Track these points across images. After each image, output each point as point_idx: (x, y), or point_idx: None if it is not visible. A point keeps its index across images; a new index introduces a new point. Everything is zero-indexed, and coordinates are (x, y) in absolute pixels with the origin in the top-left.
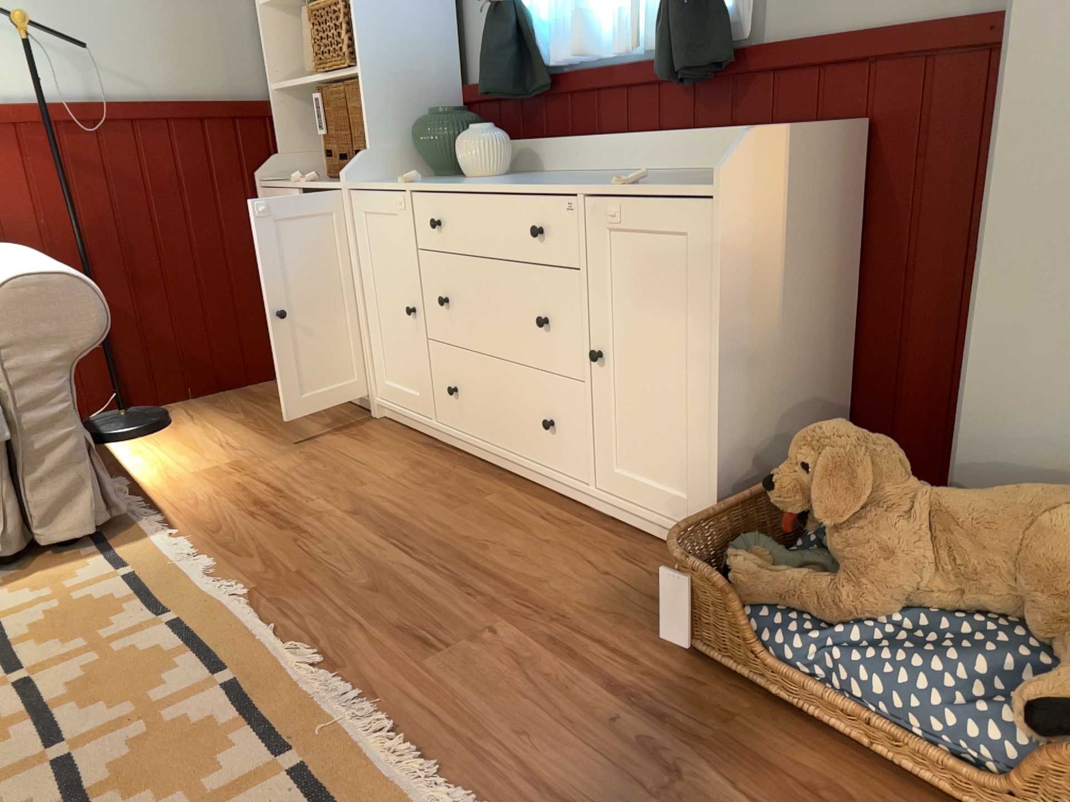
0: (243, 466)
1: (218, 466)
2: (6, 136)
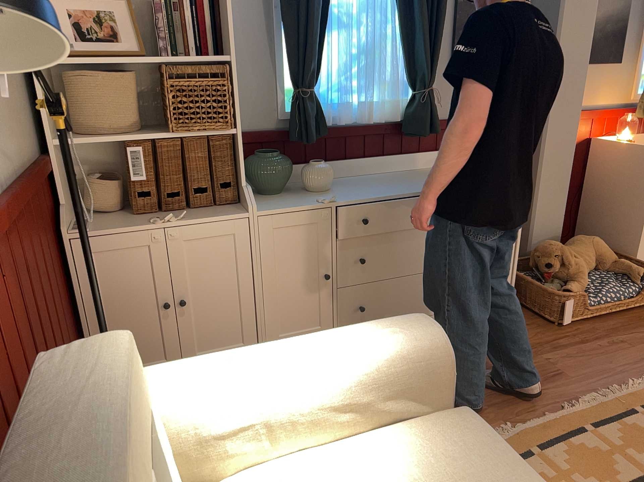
0: None
1: None
2: None
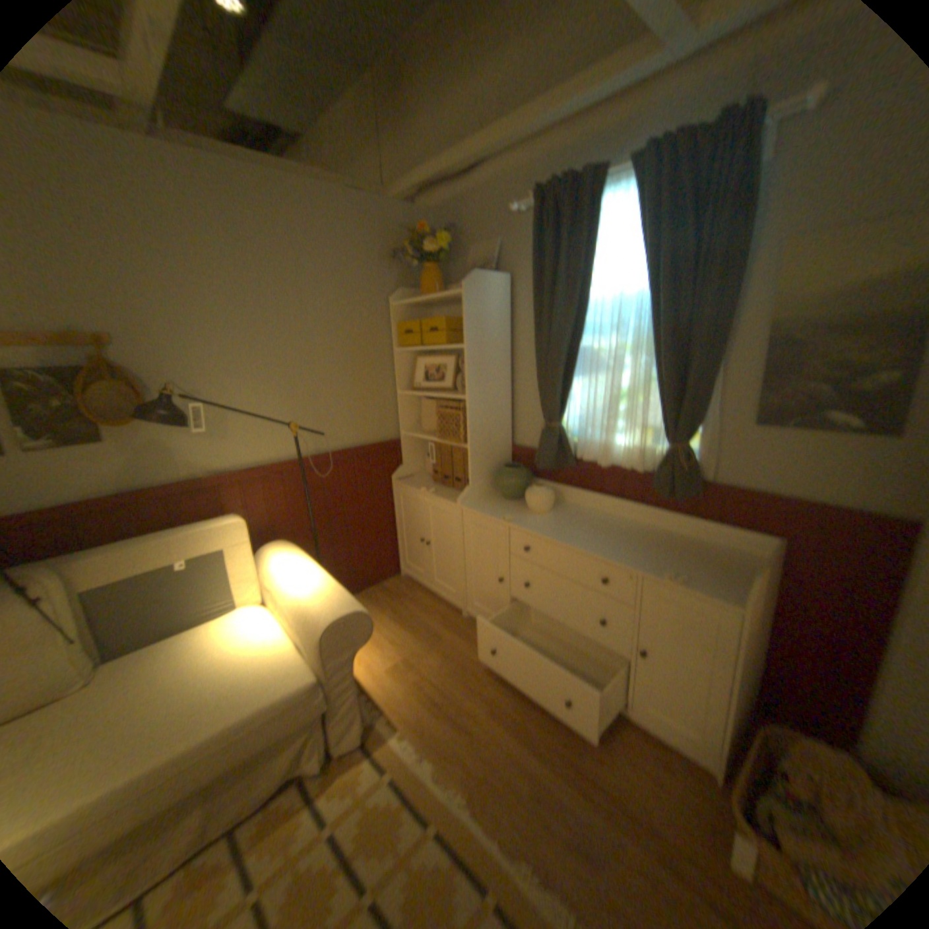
0: (409, 664)
1: (396, 664)
2: (275, 477)
